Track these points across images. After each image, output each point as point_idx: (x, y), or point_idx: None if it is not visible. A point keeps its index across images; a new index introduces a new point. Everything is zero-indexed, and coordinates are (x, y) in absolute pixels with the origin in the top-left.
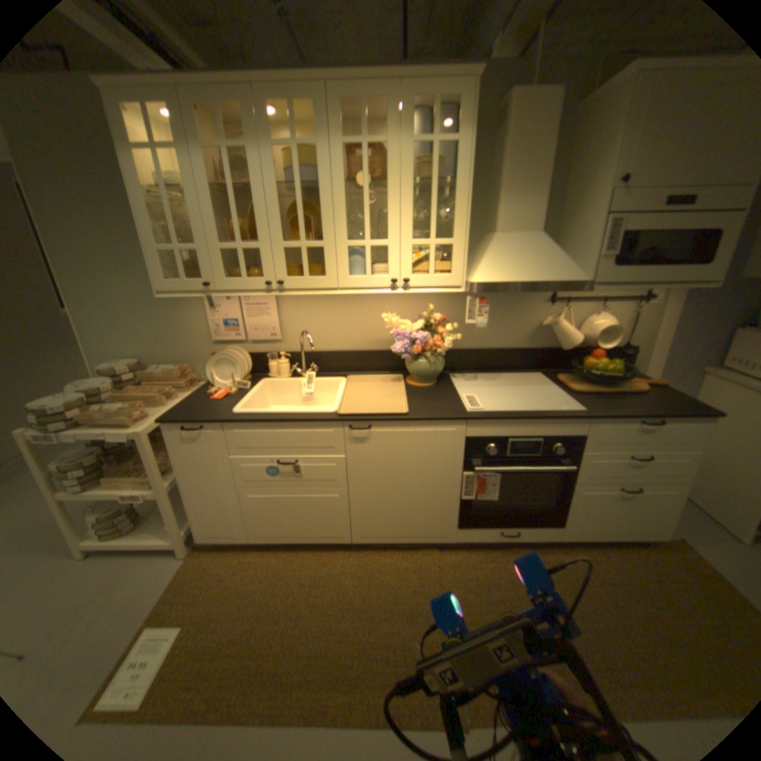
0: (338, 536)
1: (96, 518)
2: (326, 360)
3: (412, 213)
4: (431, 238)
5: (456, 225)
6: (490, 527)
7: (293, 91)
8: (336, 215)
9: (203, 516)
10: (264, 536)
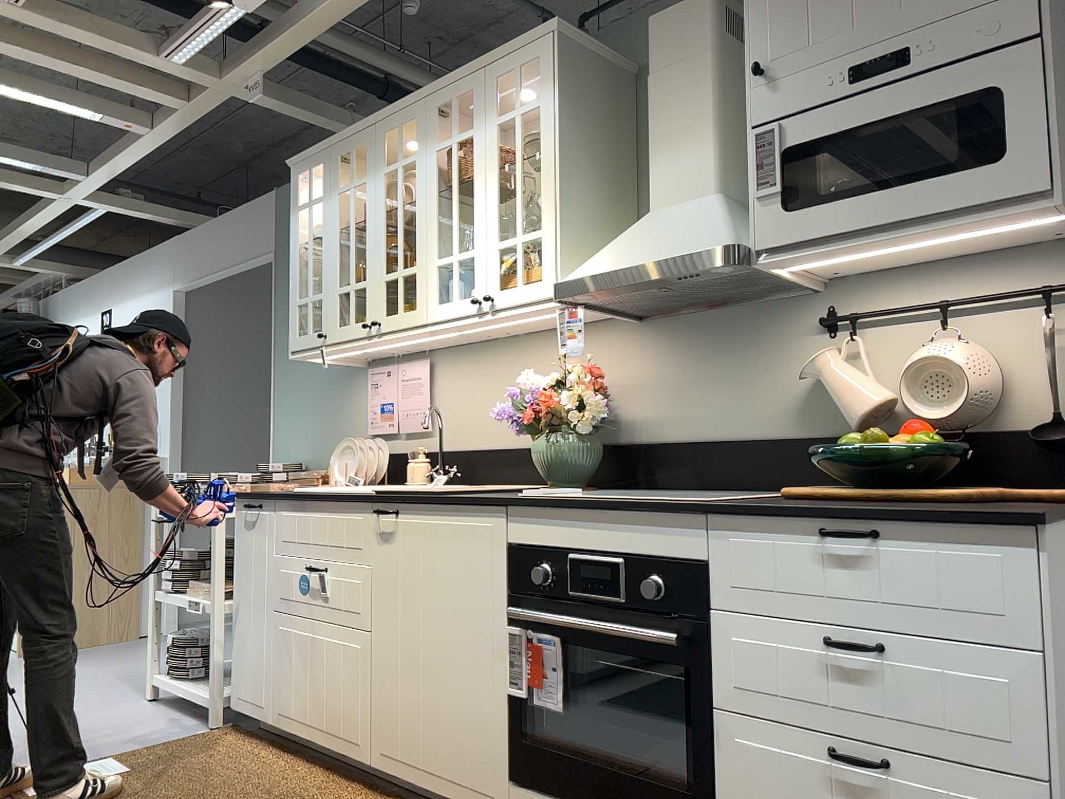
0: (355, 735)
1: (178, 637)
2: (475, 462)
3: (497, 205)
4: (516, 231)
5: (542, 206)
6: (561, 789)
7: (403, 116)
8: (428, 228)
9: (243, 650)
10: (285, 708)
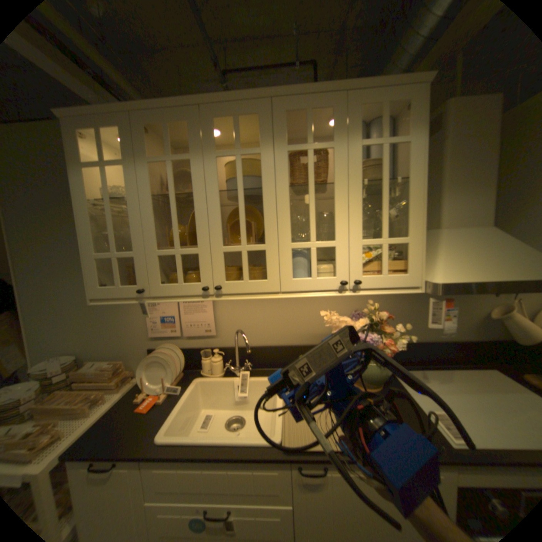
0: None
1: None
2: (259, 354)
3: (362, 211)
4: (384, 235)
5: (412, 221)
6: None
7: (240, 105)
8: (280, 216)
9: None
10: None
